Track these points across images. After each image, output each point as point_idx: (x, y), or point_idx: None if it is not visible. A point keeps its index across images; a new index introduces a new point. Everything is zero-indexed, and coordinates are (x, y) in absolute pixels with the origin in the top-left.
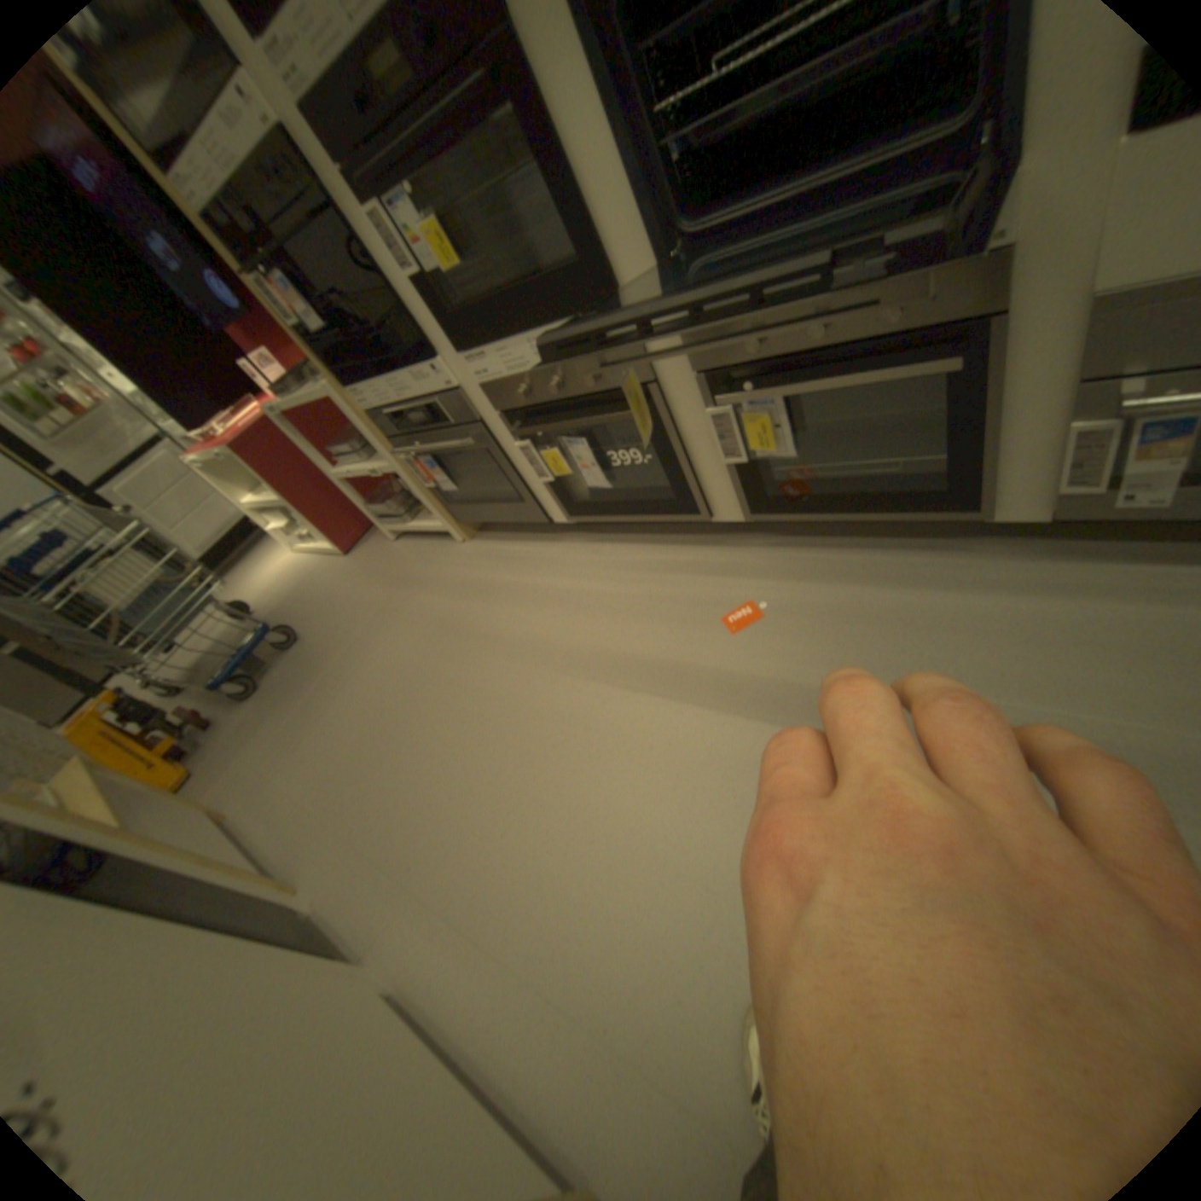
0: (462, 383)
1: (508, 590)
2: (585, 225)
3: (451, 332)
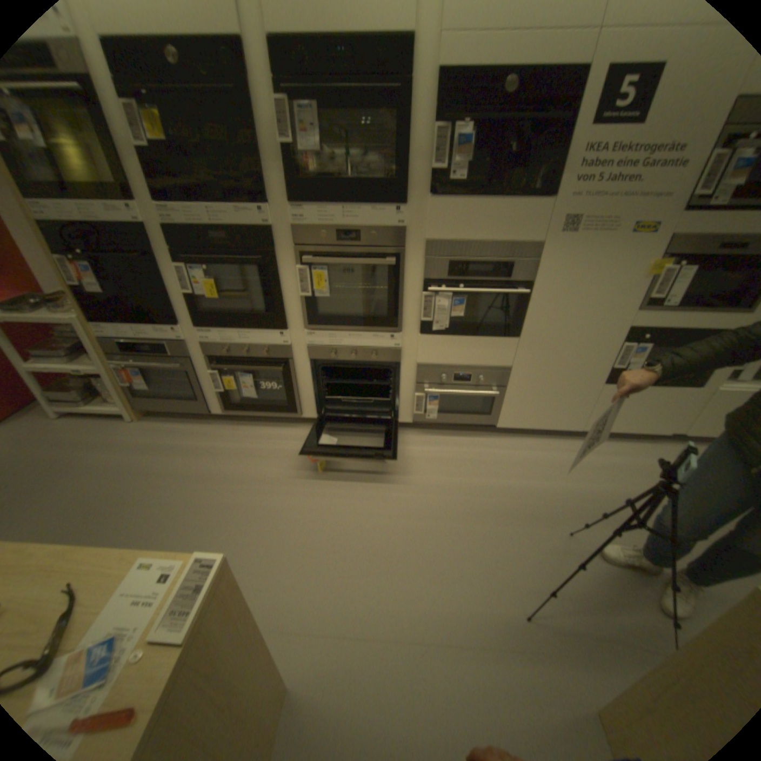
0: (186, 341)
1: (176, 450)
2: (281, 307)
3: (194, 321)
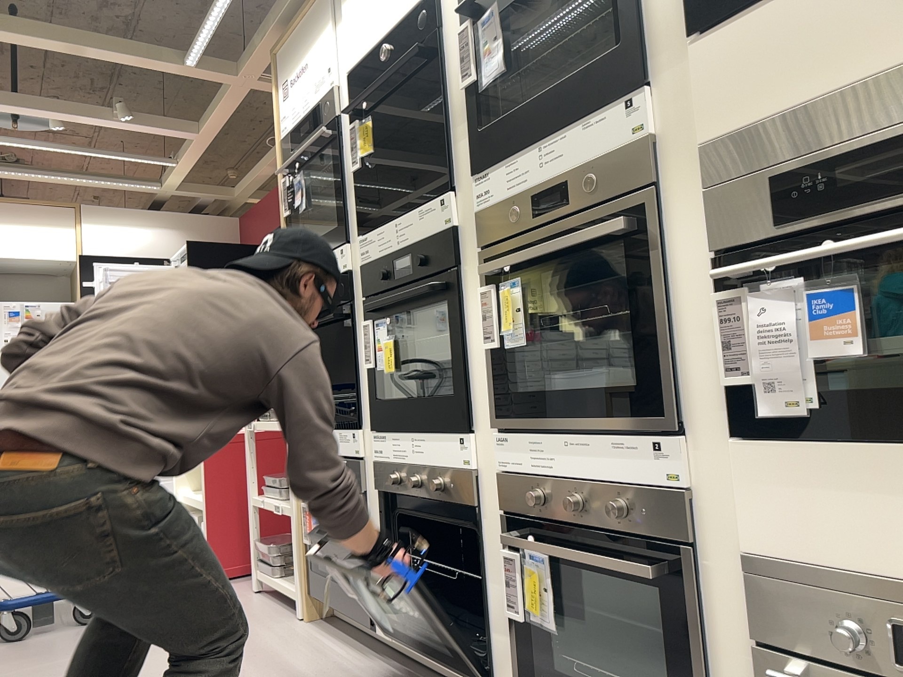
0: (365, 458)
1: (288, 674)
2: (462, 378)
3: (373, 416)
